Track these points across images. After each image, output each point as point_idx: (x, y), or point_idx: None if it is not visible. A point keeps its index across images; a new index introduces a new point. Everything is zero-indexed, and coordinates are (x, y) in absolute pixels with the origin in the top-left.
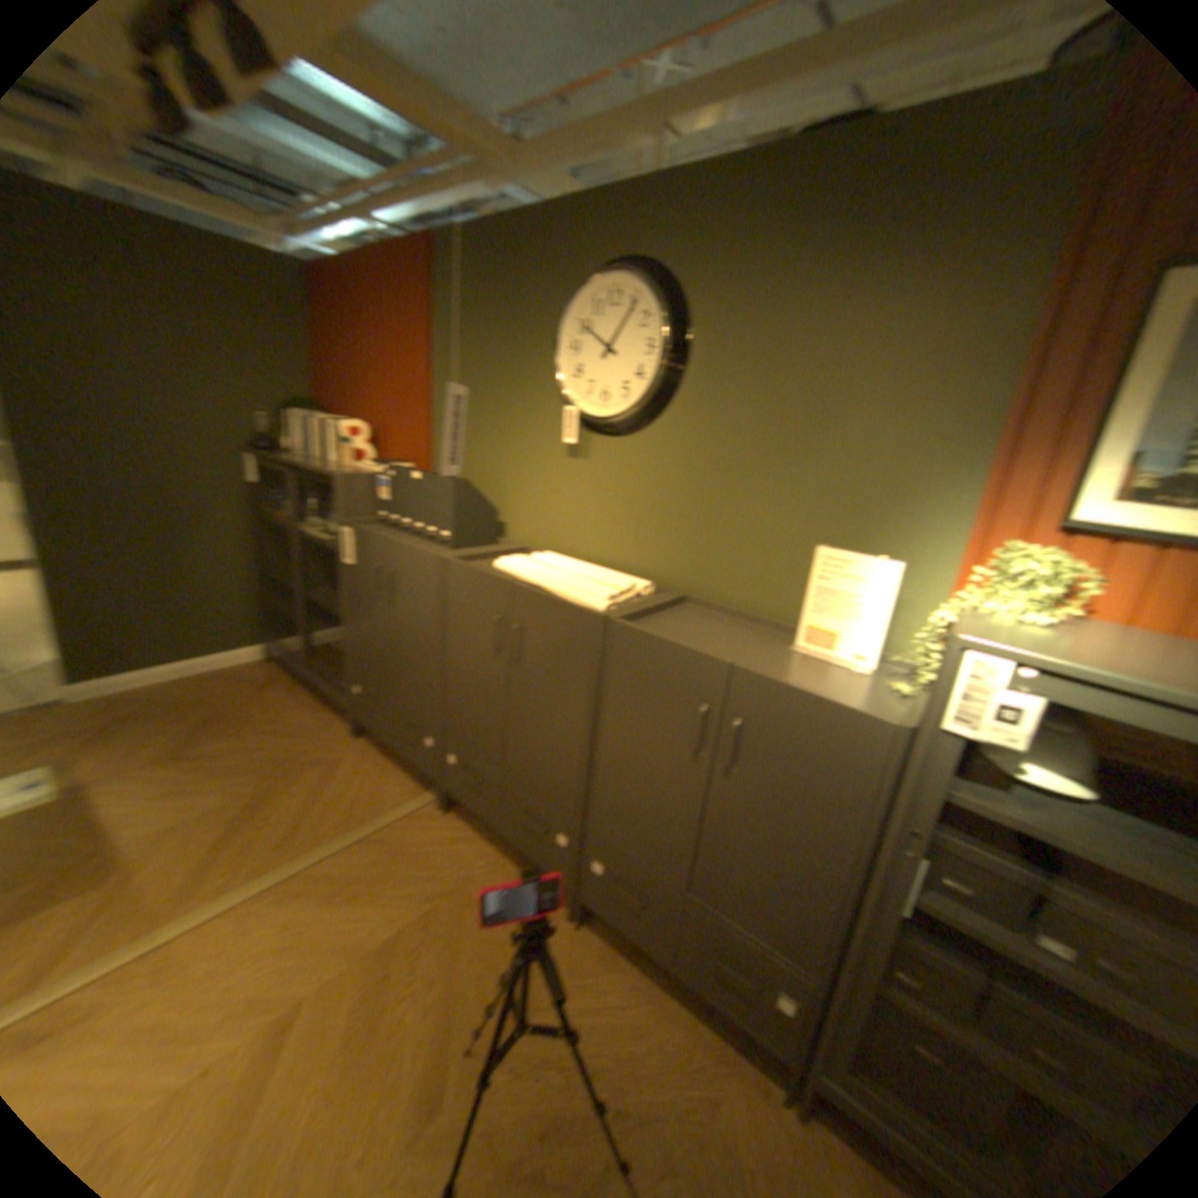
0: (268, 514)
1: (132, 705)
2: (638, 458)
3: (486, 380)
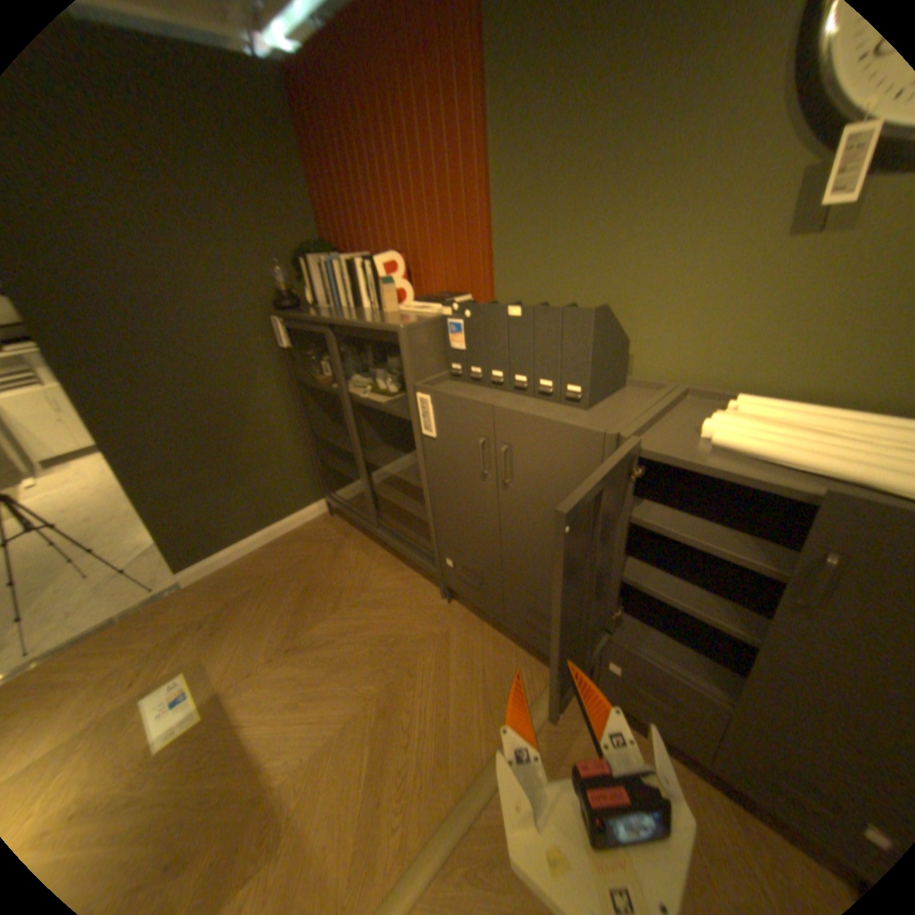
0: (310, 378)
1: (240, 581)
2: None
3: (600, 141)
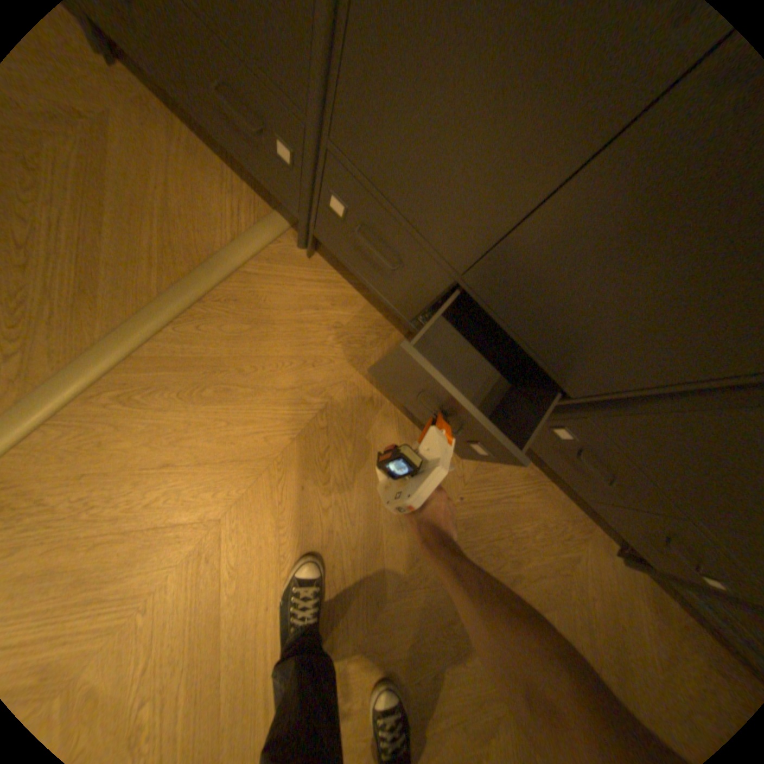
0: None
1: None
2: None
3: None
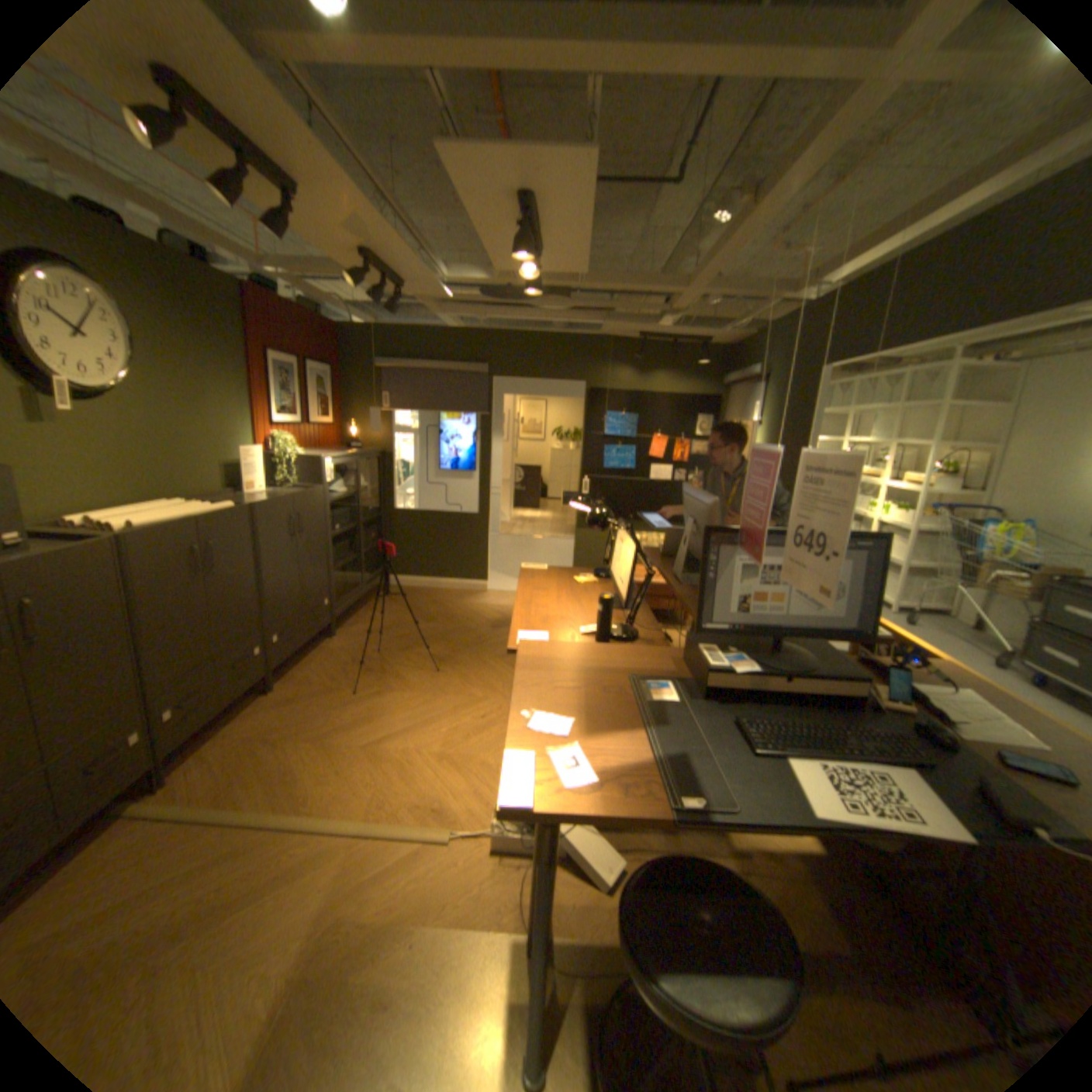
0: None
1: None
2: (109, 416)
3: None
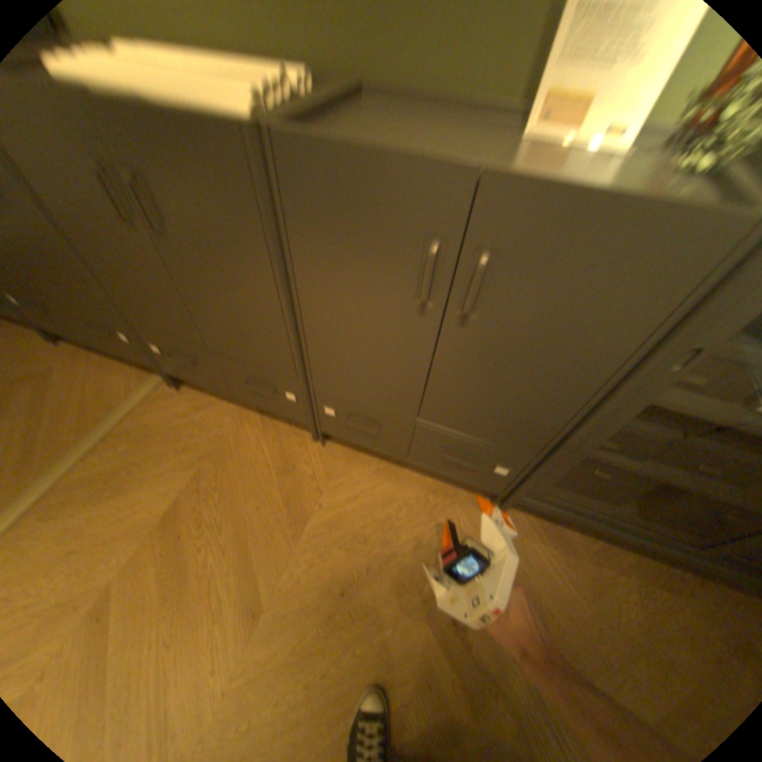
0: None
1: None
2: None
3: None
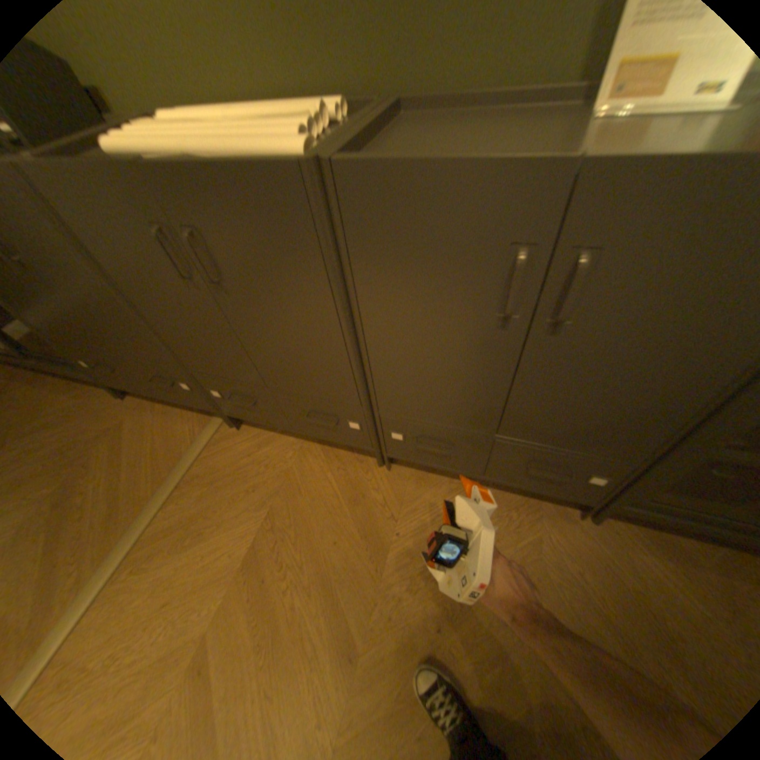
0: None
1: None
2: None
3: None
